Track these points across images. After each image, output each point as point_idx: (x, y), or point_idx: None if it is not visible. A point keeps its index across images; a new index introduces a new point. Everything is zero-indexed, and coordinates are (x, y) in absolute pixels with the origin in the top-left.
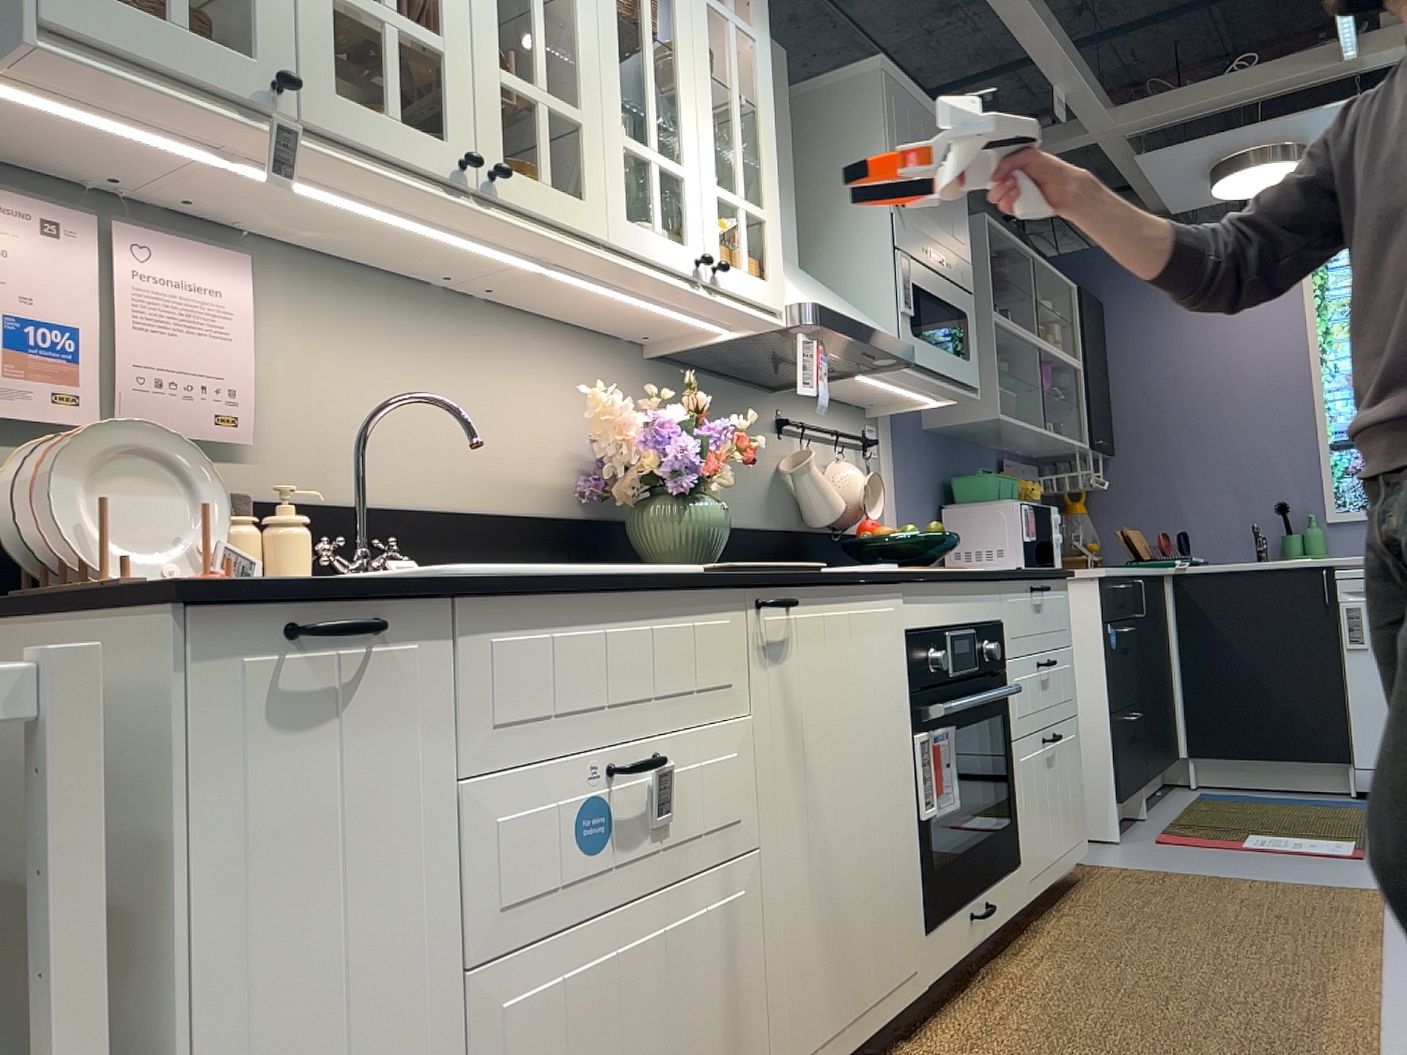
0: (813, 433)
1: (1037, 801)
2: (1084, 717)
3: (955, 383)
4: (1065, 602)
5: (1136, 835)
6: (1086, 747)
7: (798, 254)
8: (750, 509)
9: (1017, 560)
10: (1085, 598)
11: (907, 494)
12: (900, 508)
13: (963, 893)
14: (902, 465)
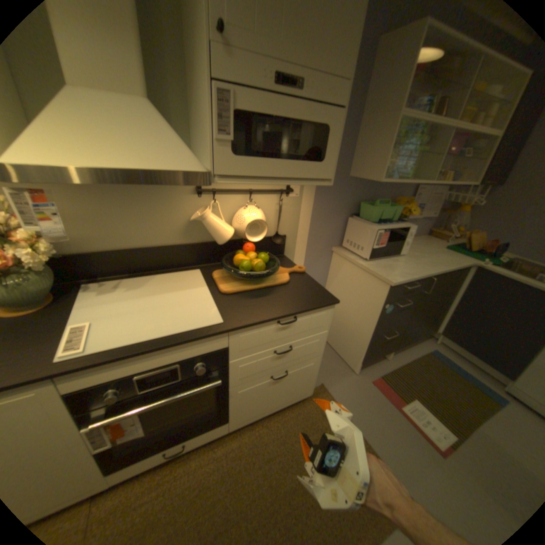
0: (231, 191)
1: (253, 399)
2: (362, 330)
3: (299, 179)
4: (322, 315)
5: (370, 372)
6: (359, 340)
7: (136, 85)
8: (165, 236)
9: (367, 253)
10: (381, 289)
11: (319, 212)
12: (310, 219)
13: (154, 451)
14: (317, 198)
